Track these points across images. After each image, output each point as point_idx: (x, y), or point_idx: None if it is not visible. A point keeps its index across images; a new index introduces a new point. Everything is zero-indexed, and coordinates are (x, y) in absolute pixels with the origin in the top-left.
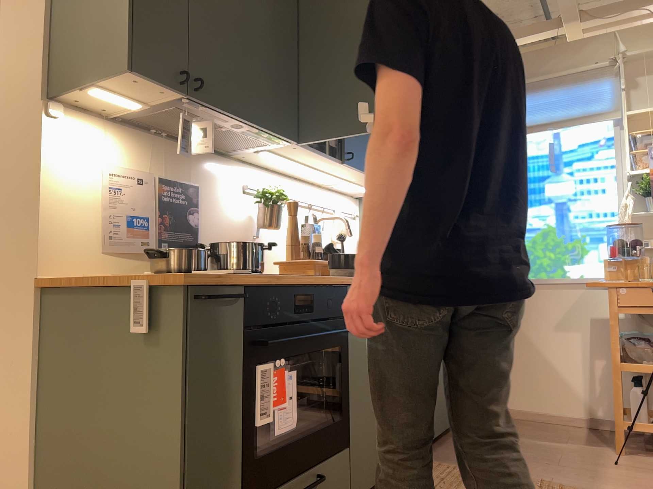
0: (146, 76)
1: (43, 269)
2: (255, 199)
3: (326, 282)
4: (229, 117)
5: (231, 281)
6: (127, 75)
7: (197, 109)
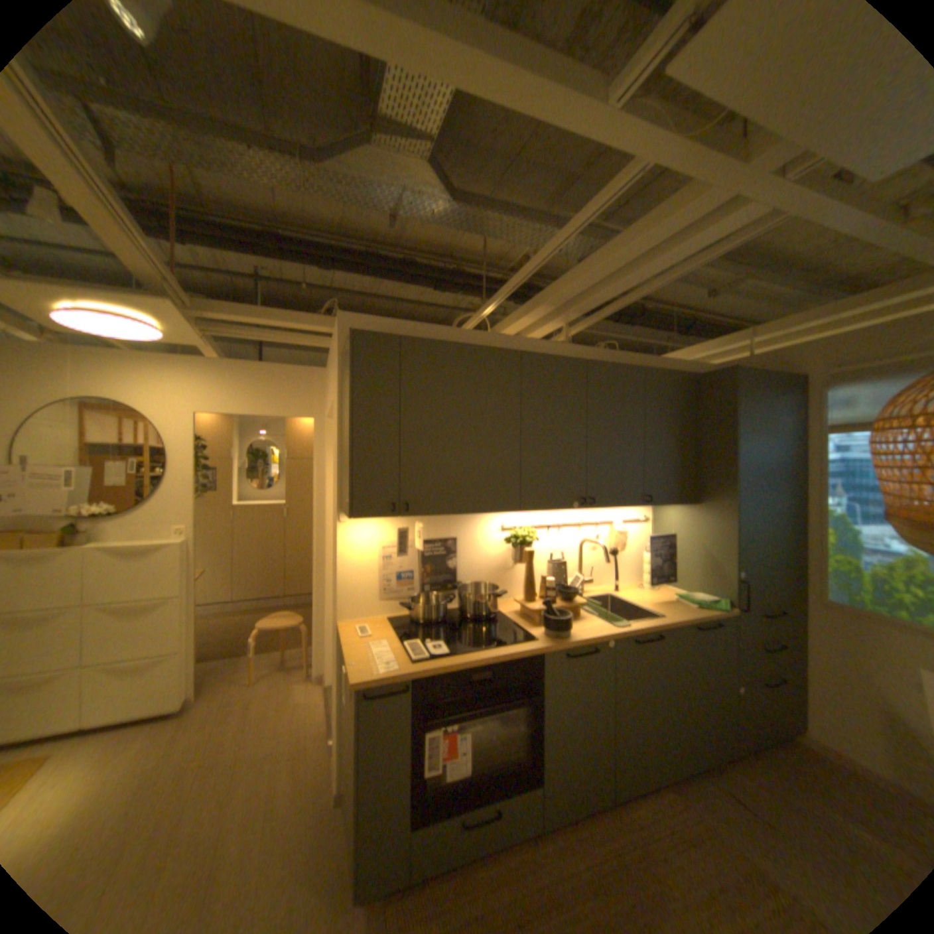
0: (365, 517)
1: (340, 617)
2: (506, 540)
3: (516, 654)
4: (444, 515)
5: (398, 680)
6: (353, 518)
7: (416, 516)
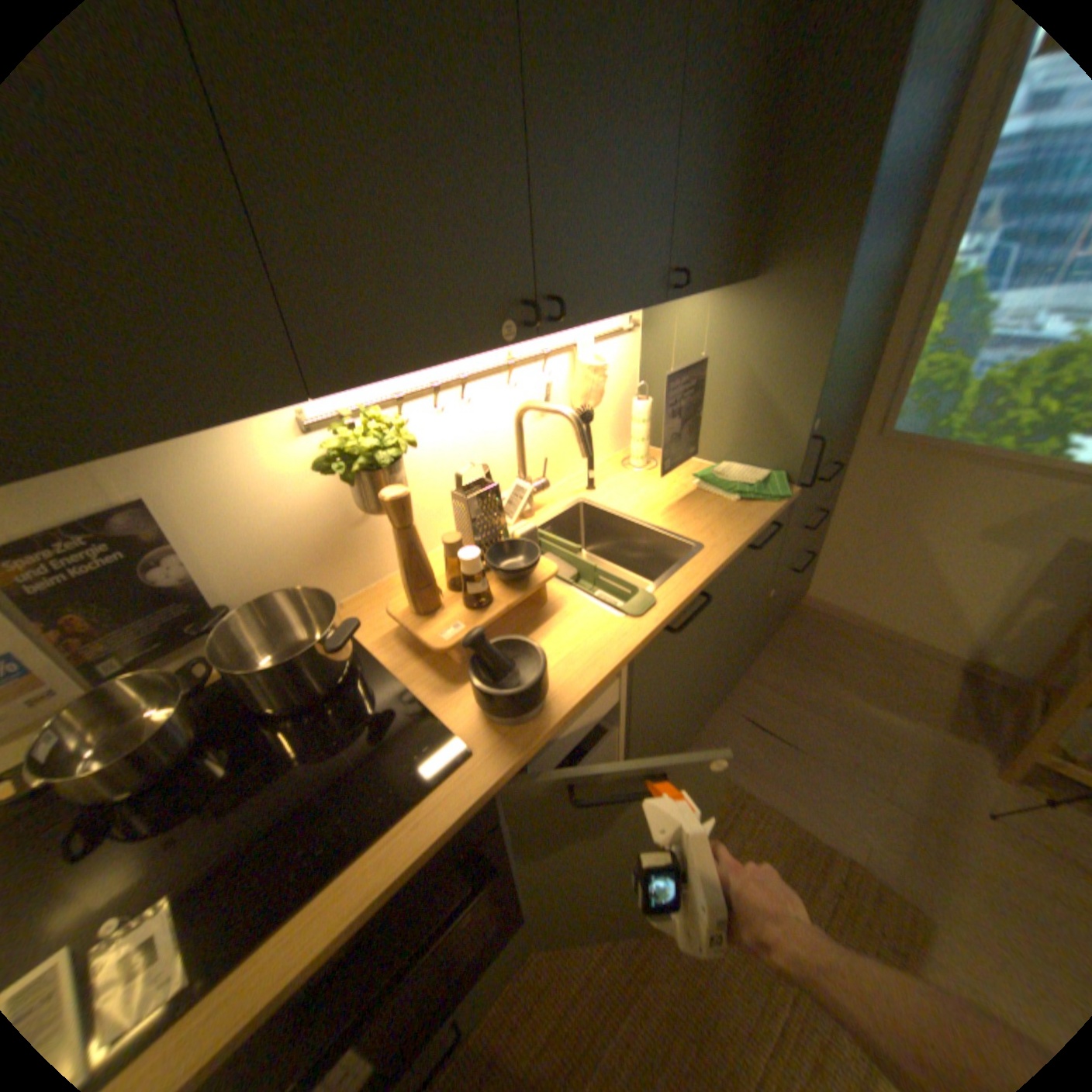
0: None
1: None
2: (324, 463)
3: (419, 843)
4: None
5: None
6: None
7: None
